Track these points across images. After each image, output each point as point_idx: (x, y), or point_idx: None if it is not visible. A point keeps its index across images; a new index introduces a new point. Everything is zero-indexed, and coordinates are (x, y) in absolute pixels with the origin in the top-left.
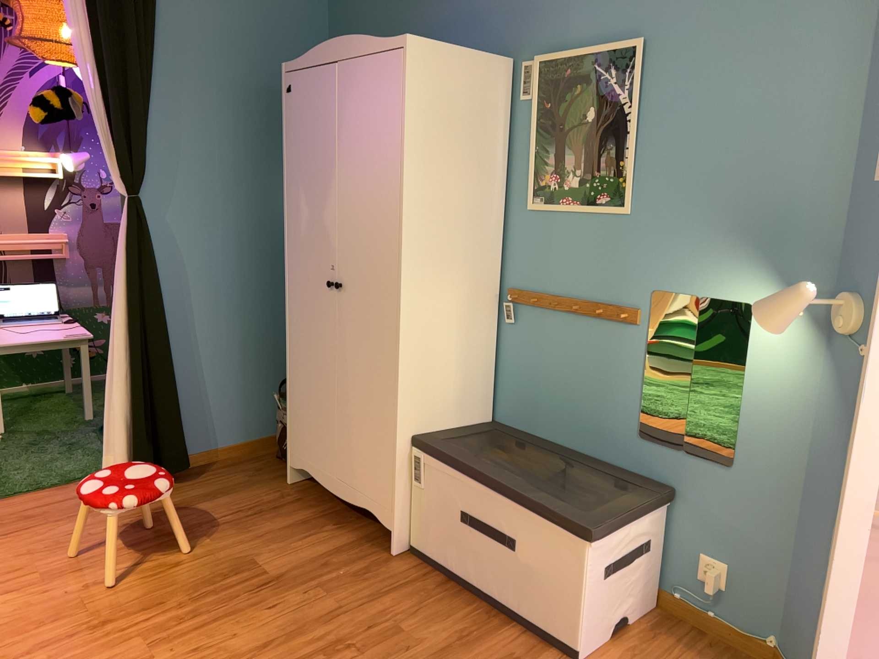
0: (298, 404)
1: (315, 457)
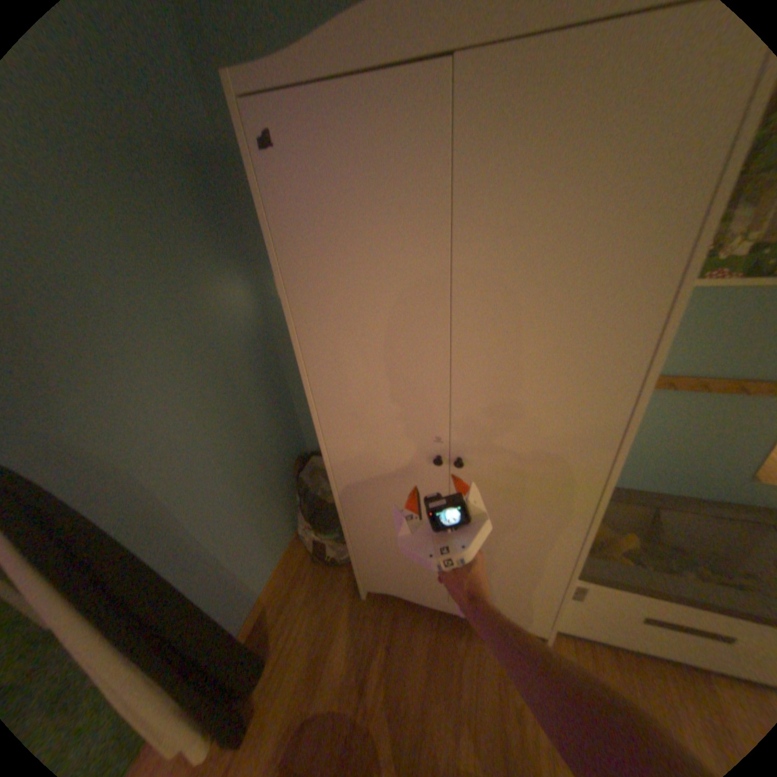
0: (375, 554)
1: (414, 589)
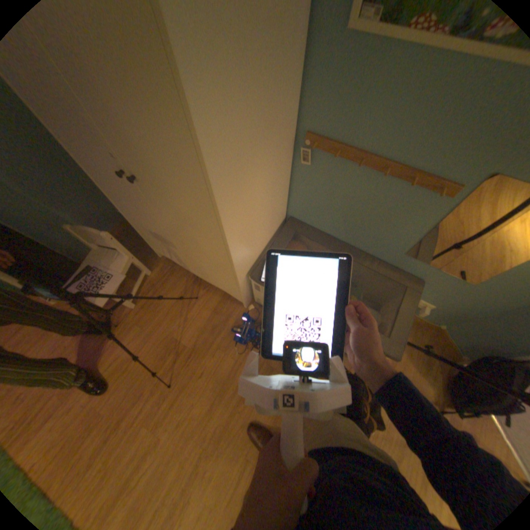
0: (146, 233)
1: (176, 259)
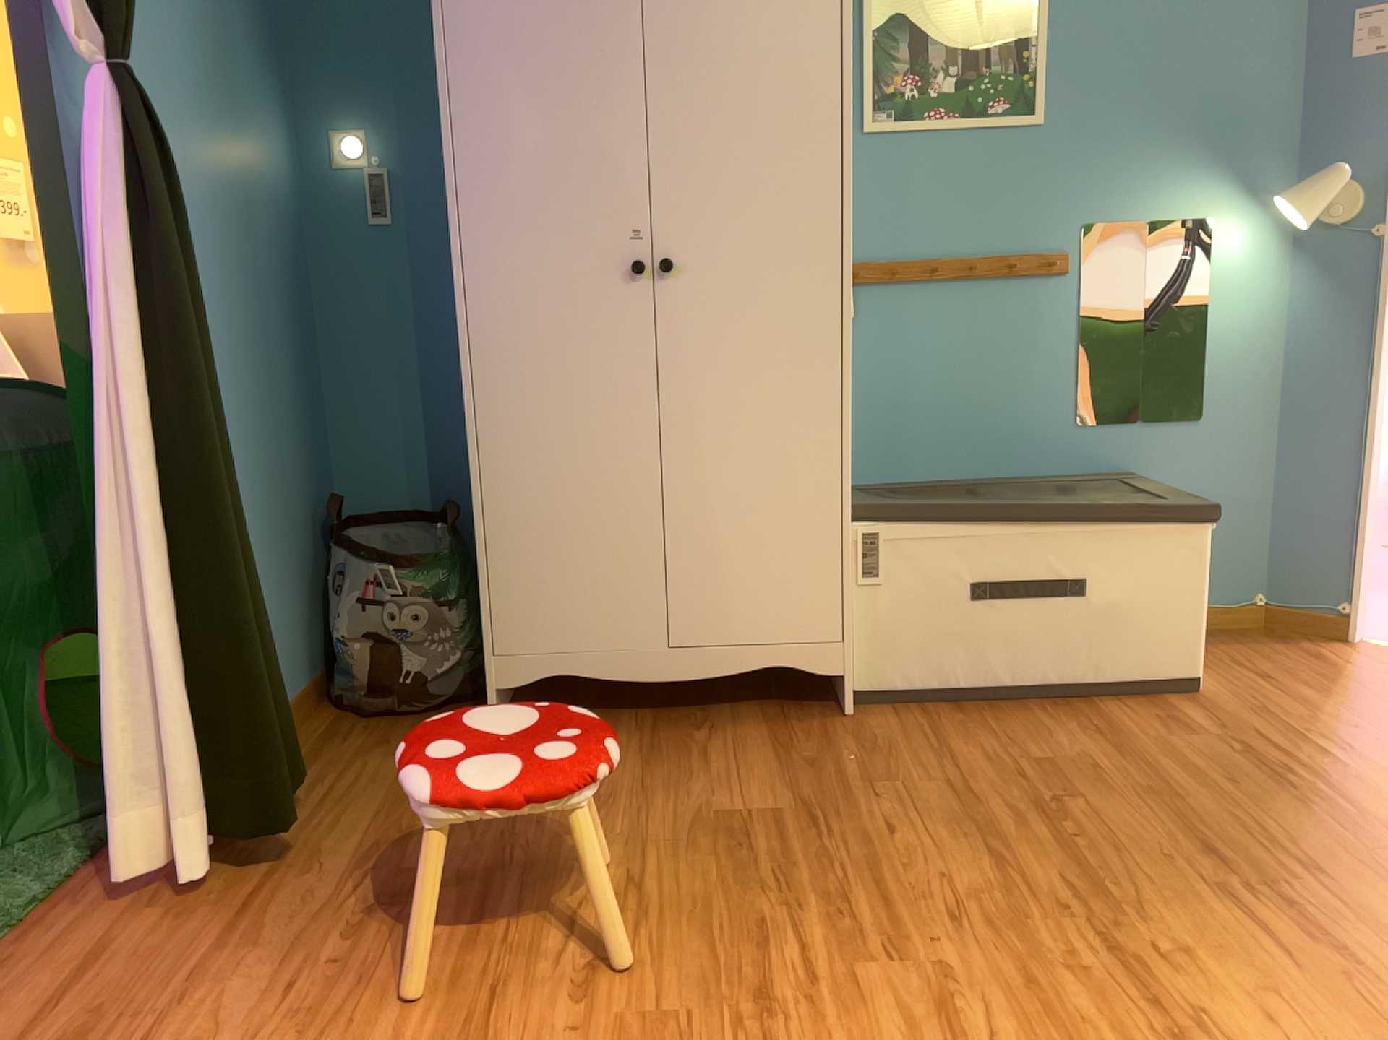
0: (524, 543)
1: (596, 630)
